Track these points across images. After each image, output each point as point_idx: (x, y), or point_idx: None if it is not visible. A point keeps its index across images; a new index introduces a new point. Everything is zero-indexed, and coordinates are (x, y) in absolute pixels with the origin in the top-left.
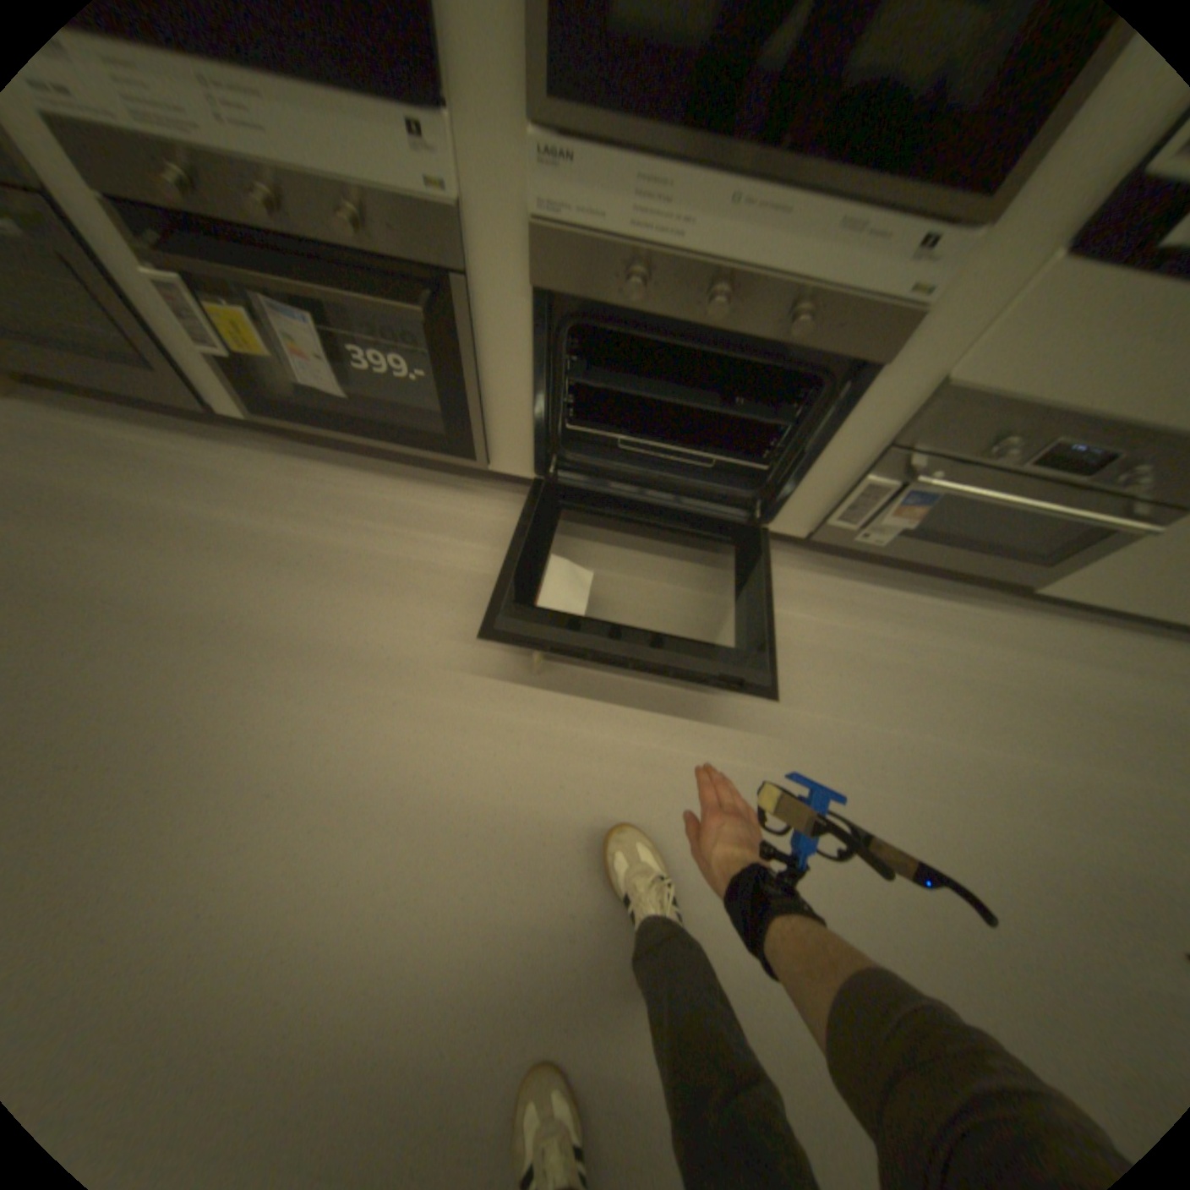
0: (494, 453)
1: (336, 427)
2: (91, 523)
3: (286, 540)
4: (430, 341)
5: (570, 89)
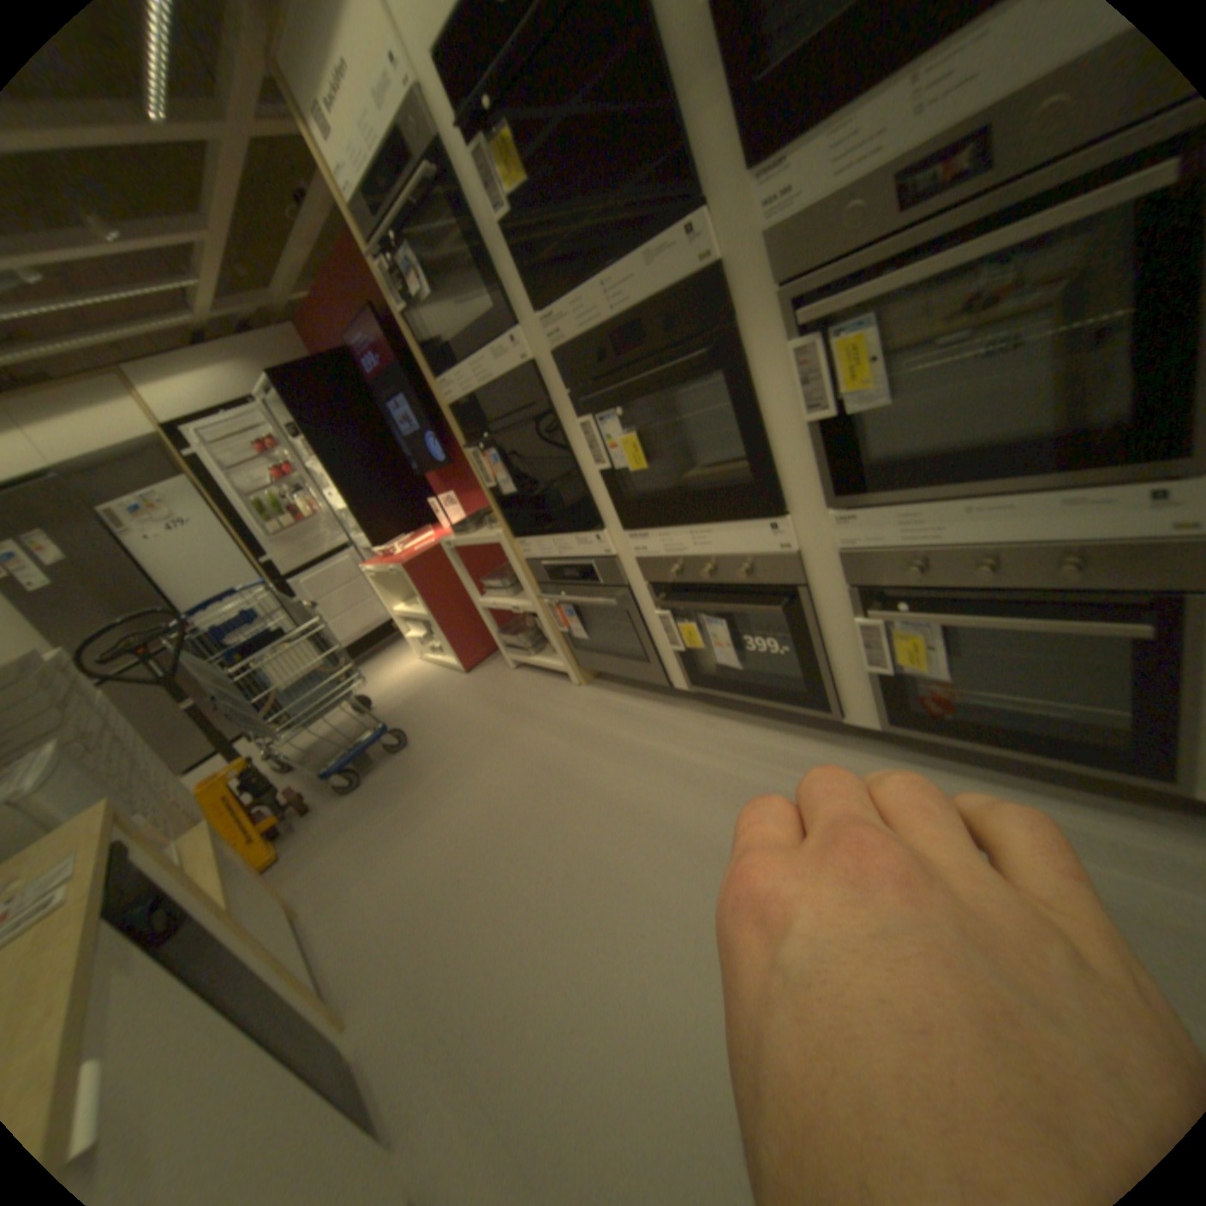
0: (848, 705)
1: (737, 689)
2: (601, 745)
3: (695, 764)
4: (791, 624)
5: (846, 487)
